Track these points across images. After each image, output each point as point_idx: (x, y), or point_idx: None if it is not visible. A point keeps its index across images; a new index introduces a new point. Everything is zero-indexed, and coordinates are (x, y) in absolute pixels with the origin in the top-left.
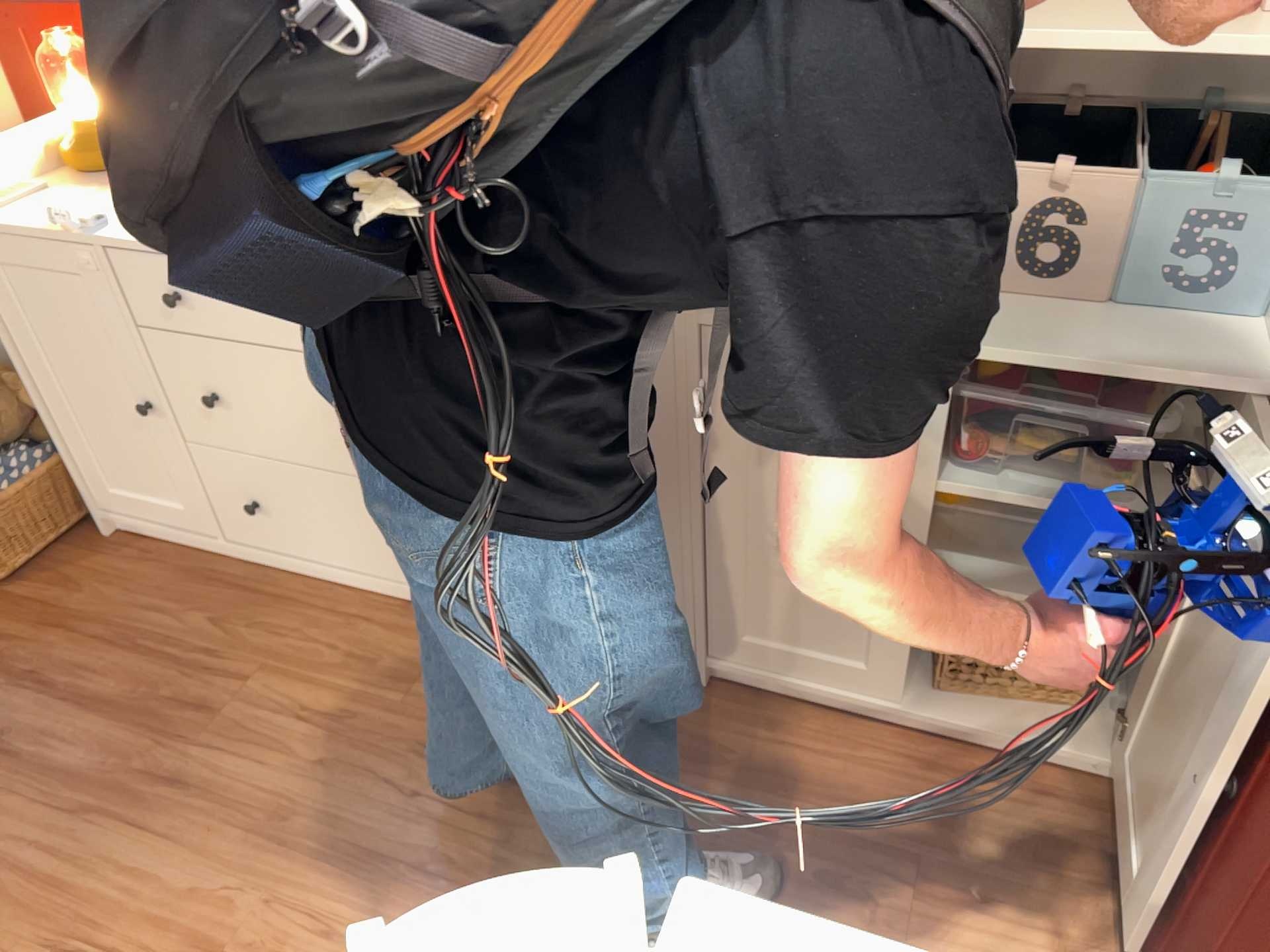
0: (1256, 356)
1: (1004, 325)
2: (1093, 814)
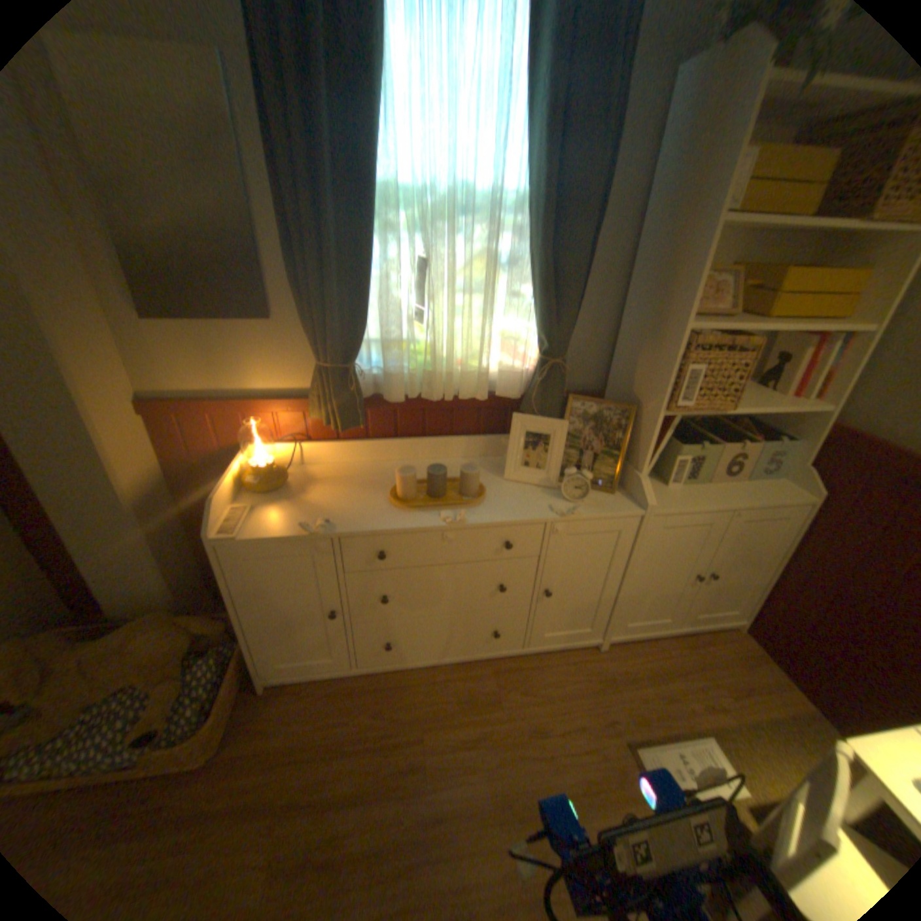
0: (806, 491)
1: (735, 493)
2: (747, 646)
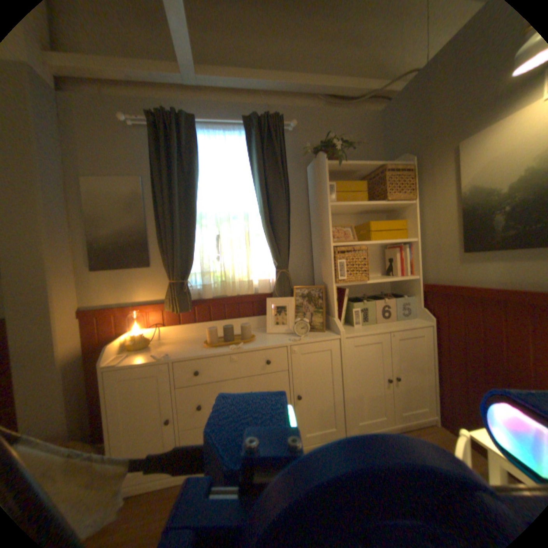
0: (427, 320)
1: (390, 325)
2: (444, 434)
